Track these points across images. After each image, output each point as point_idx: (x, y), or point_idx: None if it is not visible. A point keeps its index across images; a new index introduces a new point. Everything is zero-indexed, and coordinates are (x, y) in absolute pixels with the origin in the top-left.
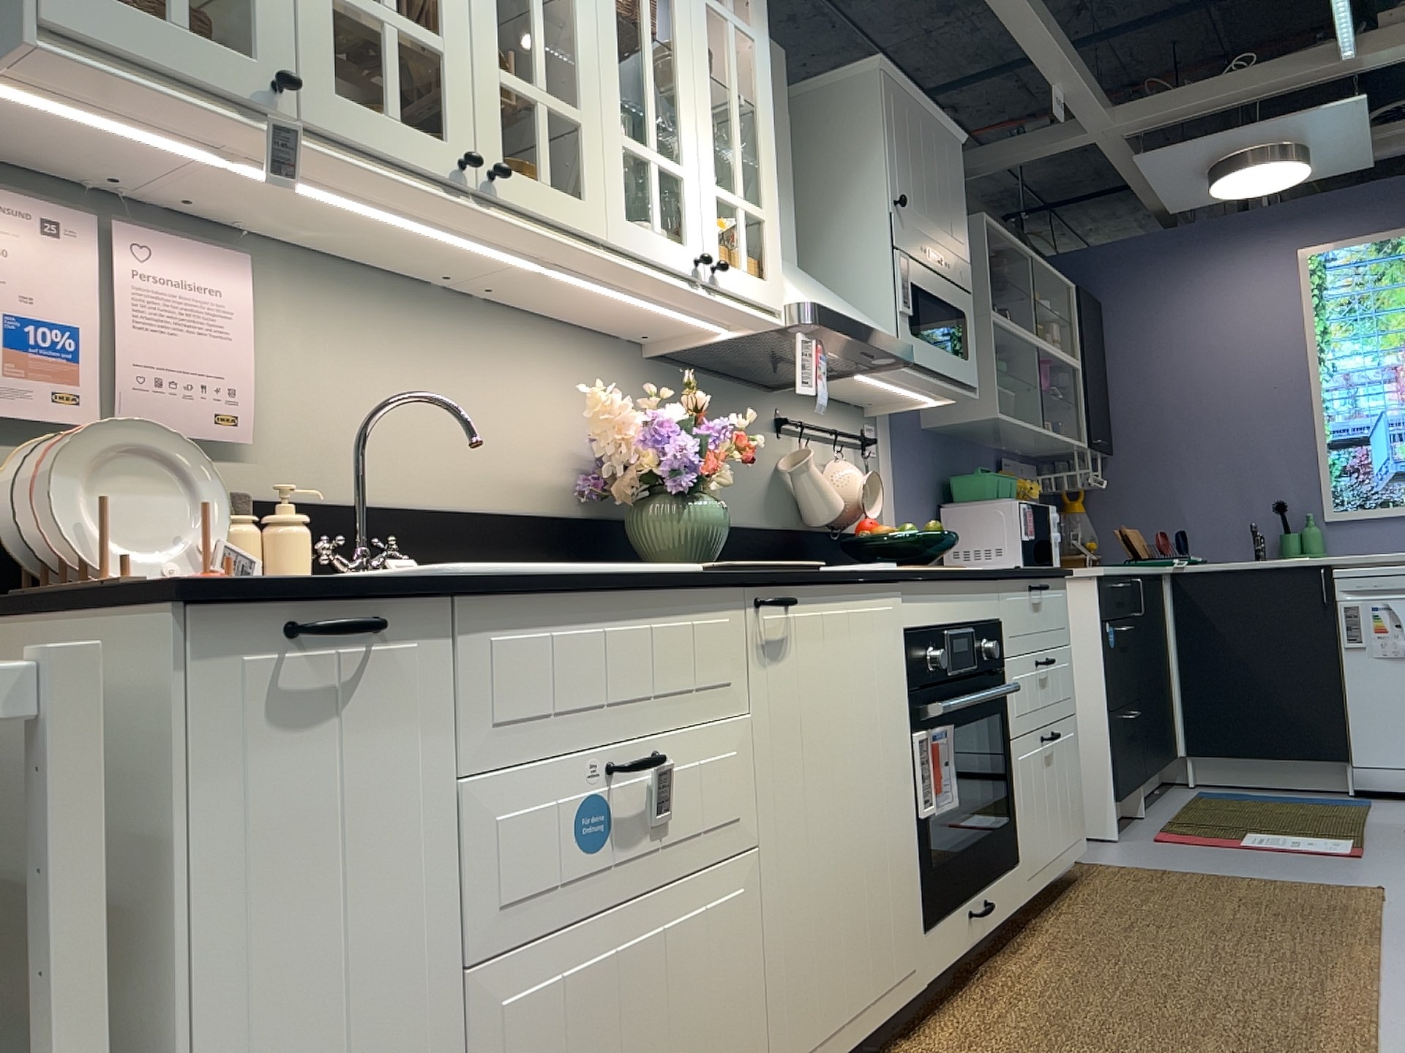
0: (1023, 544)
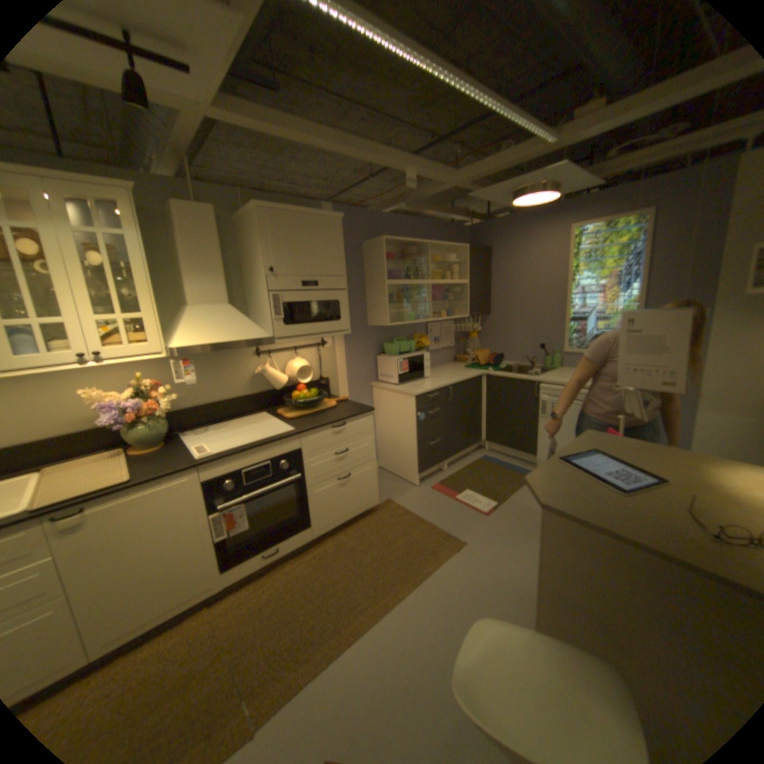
0: (399, 375)
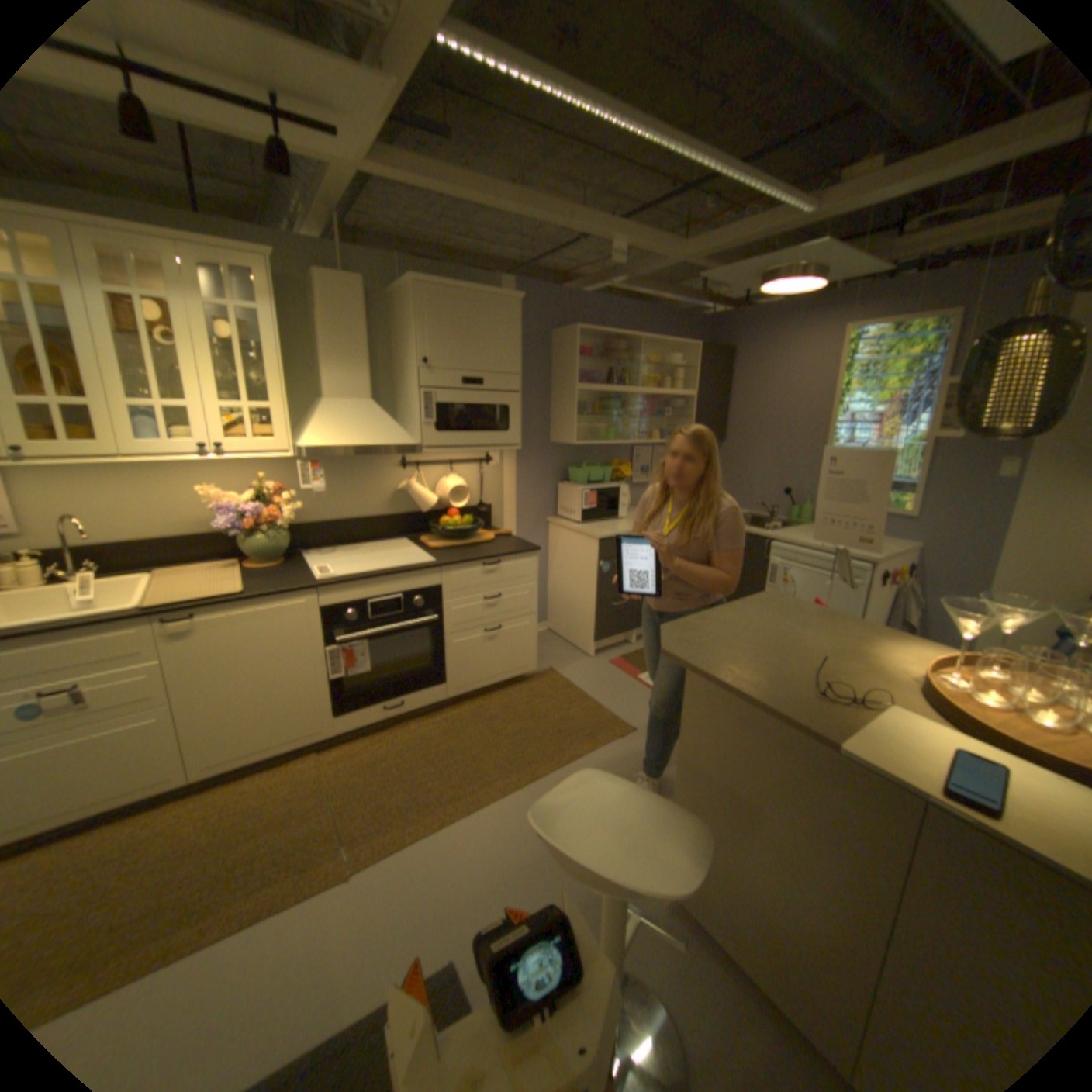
0: (583, 511)
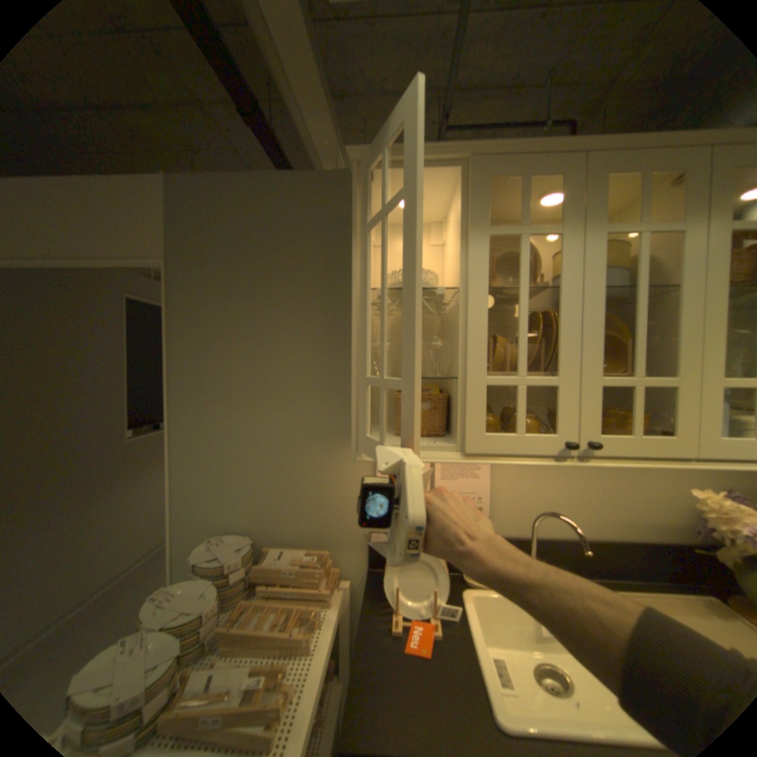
0: None
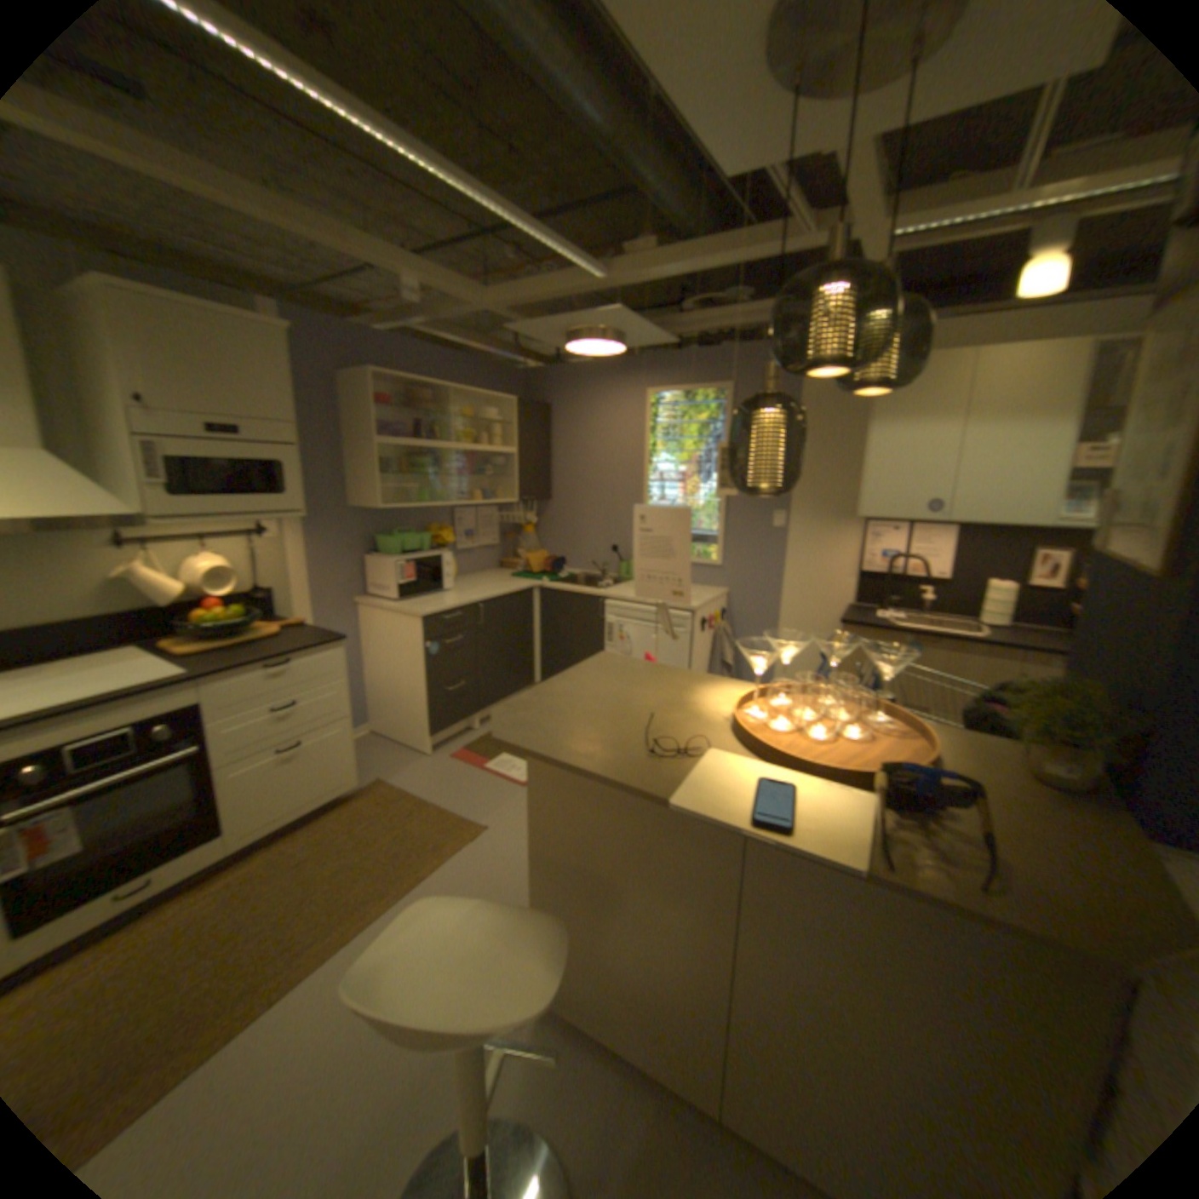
0: (403, 586)
